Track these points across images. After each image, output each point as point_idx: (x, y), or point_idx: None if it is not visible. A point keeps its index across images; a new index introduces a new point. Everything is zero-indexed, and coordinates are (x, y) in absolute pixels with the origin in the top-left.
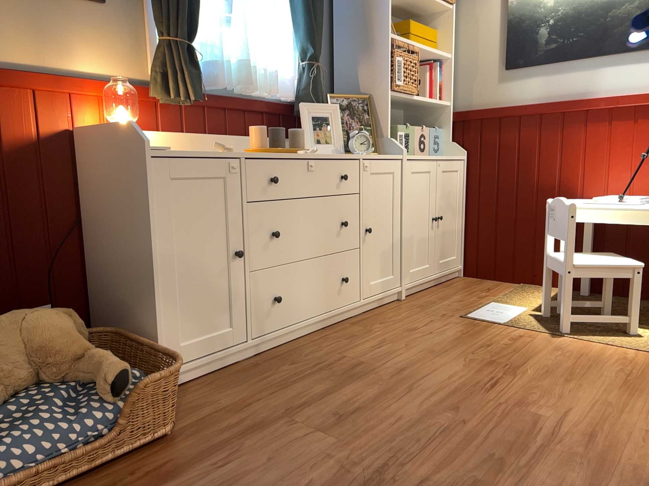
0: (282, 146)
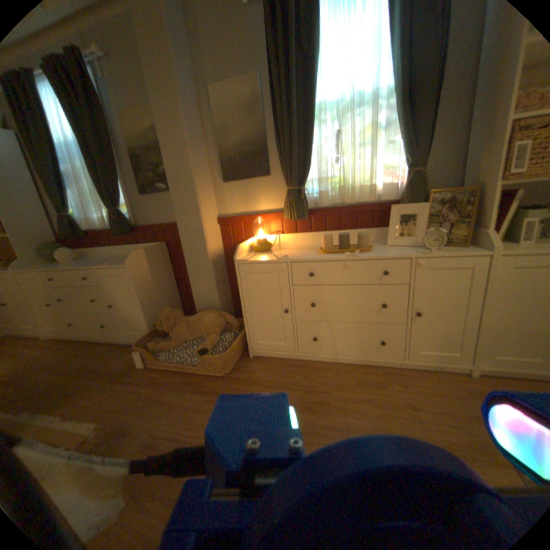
0: (345, 246)
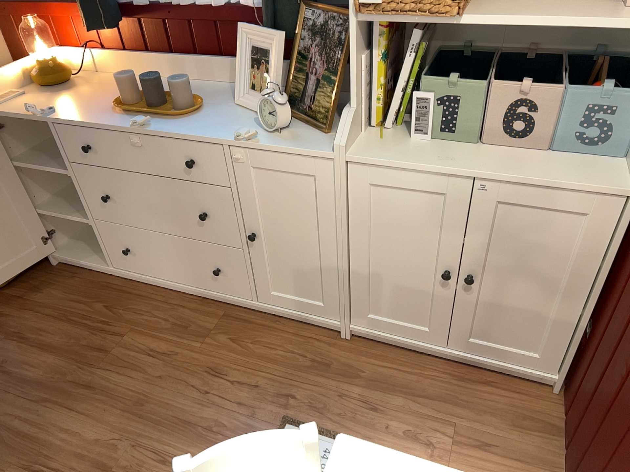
0: (158, 103)
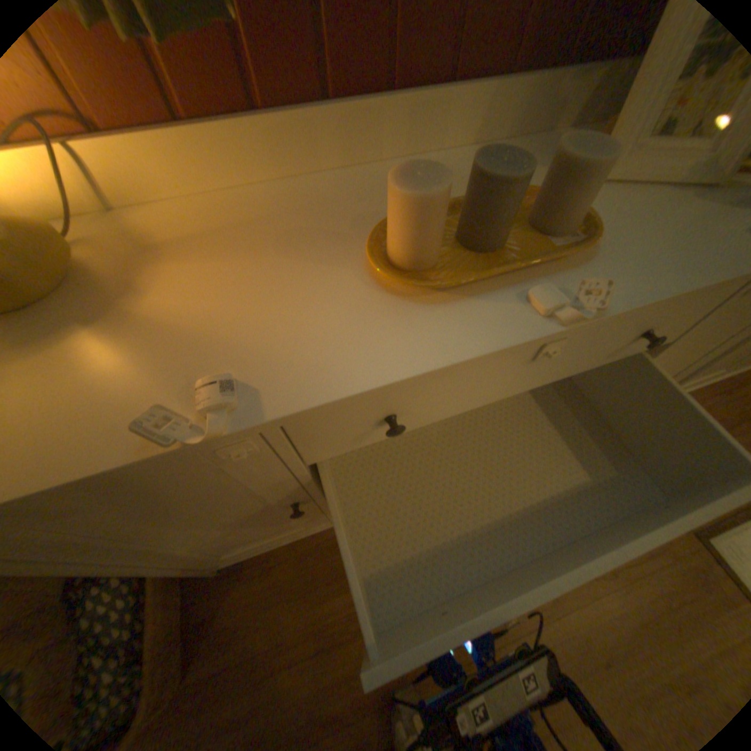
0: (505, 228)
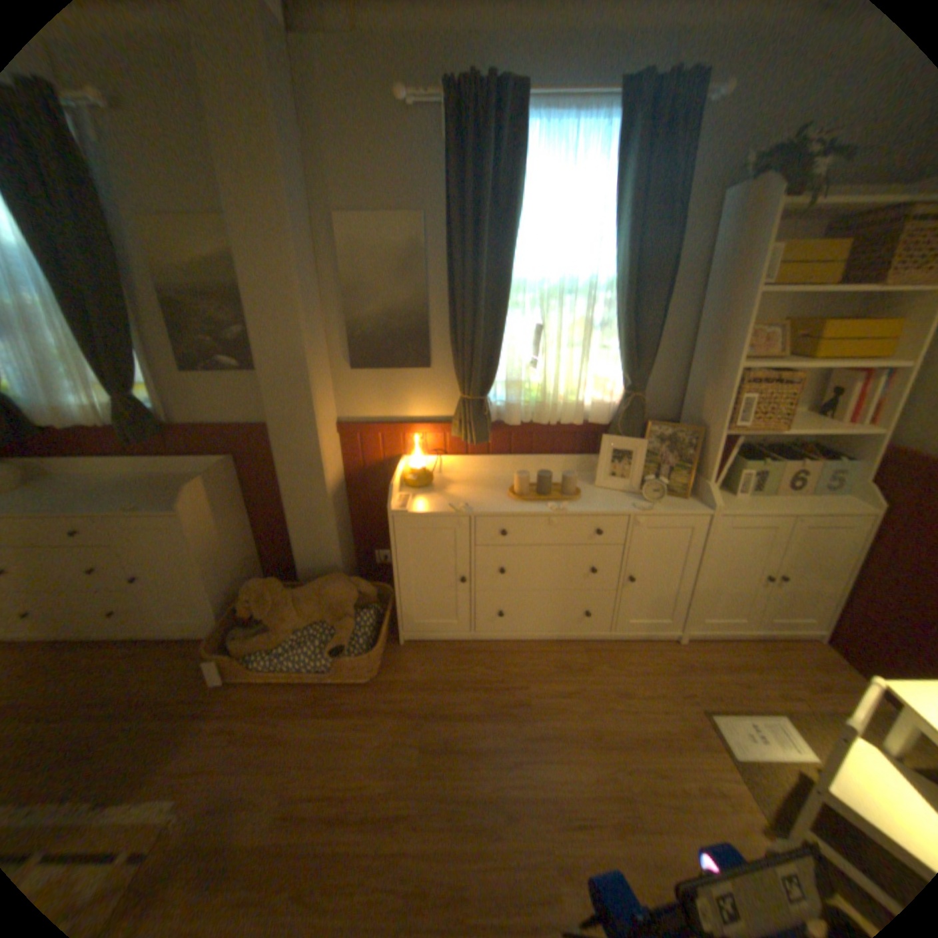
0: (545, 490)
